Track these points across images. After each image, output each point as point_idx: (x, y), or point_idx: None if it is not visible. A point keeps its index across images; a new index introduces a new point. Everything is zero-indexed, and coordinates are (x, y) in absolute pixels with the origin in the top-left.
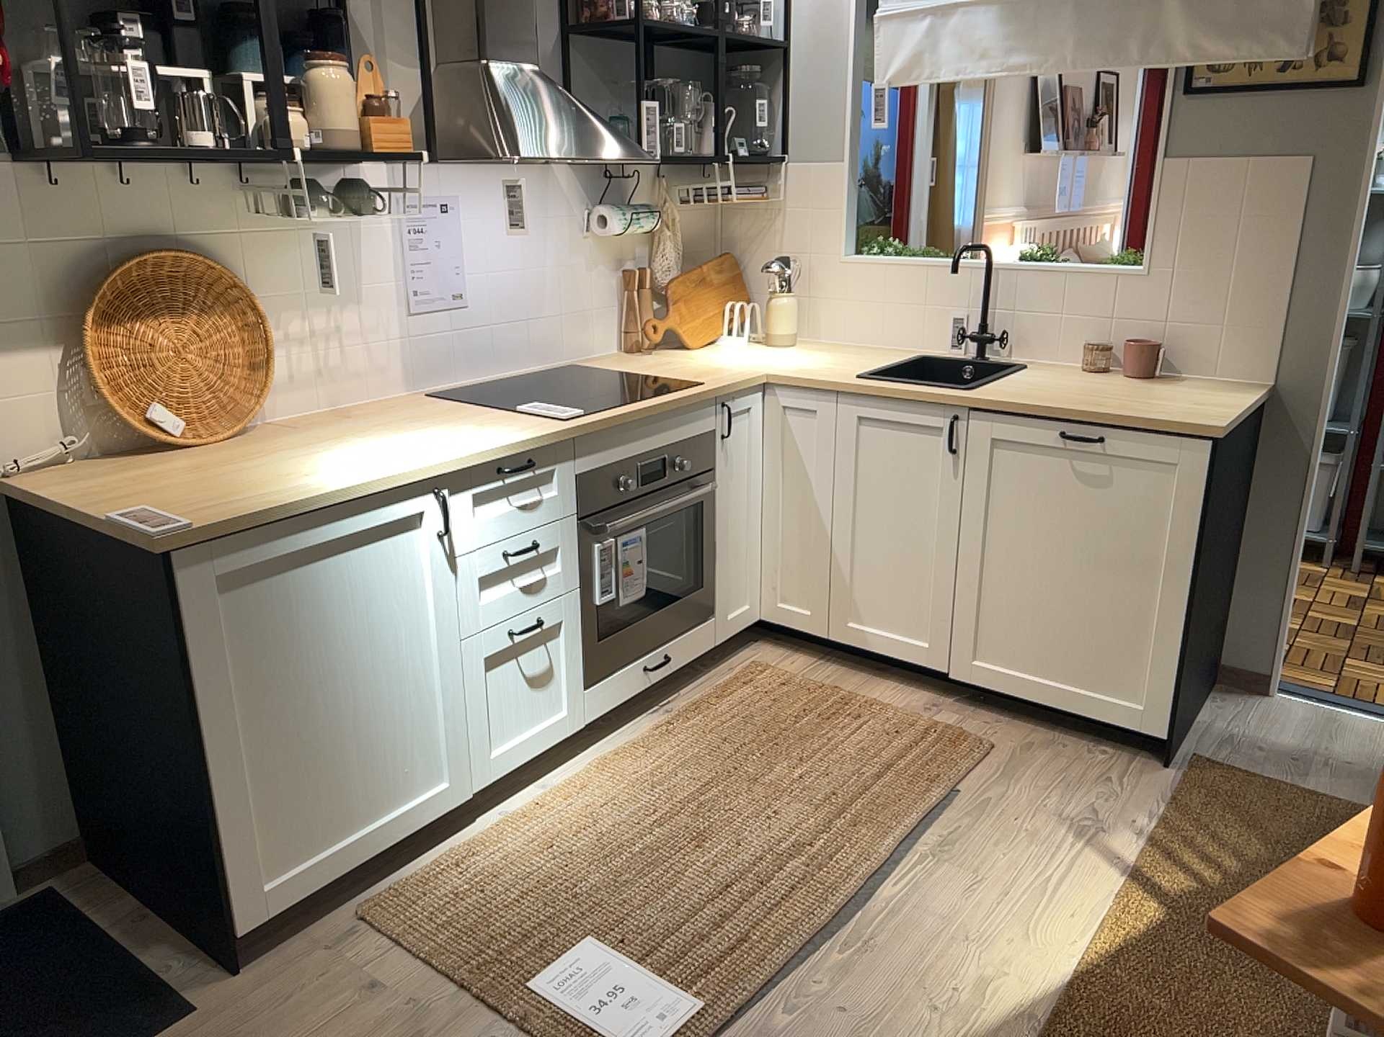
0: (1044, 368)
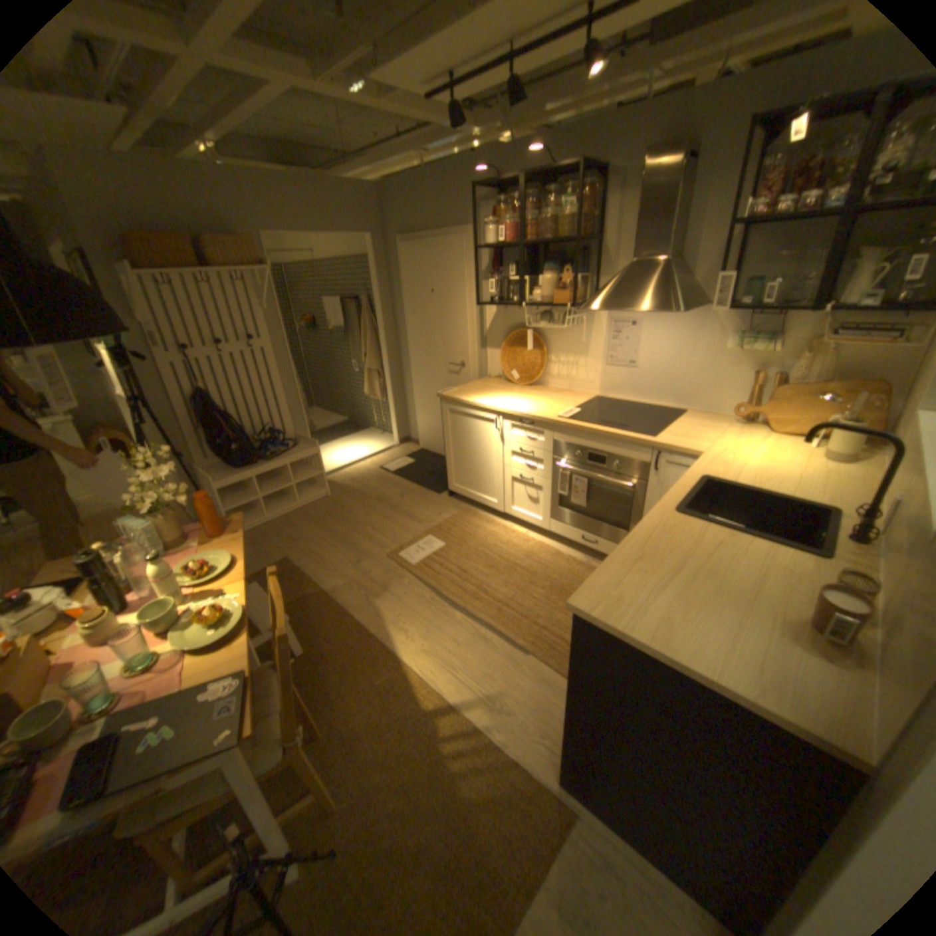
0: (831, 571)
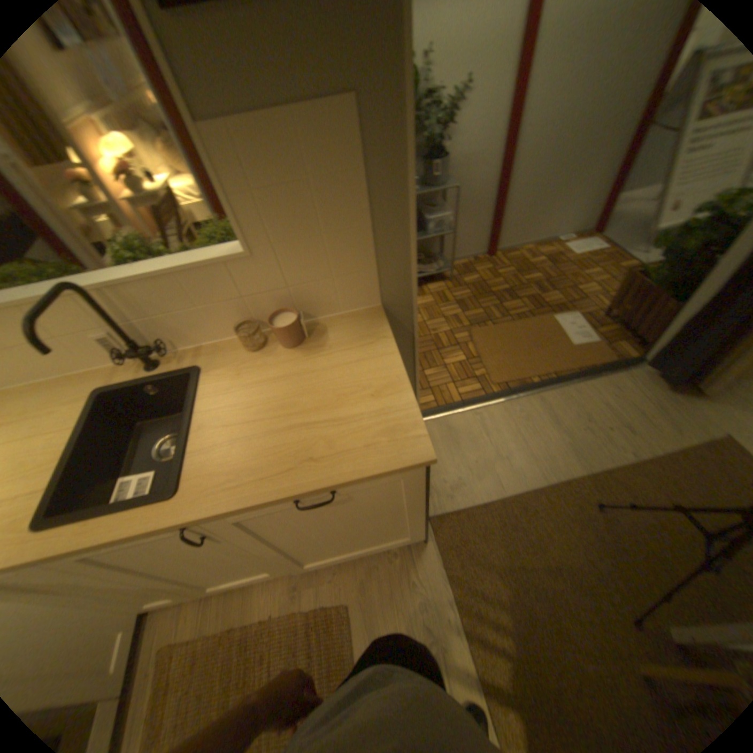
0: (212, 364)
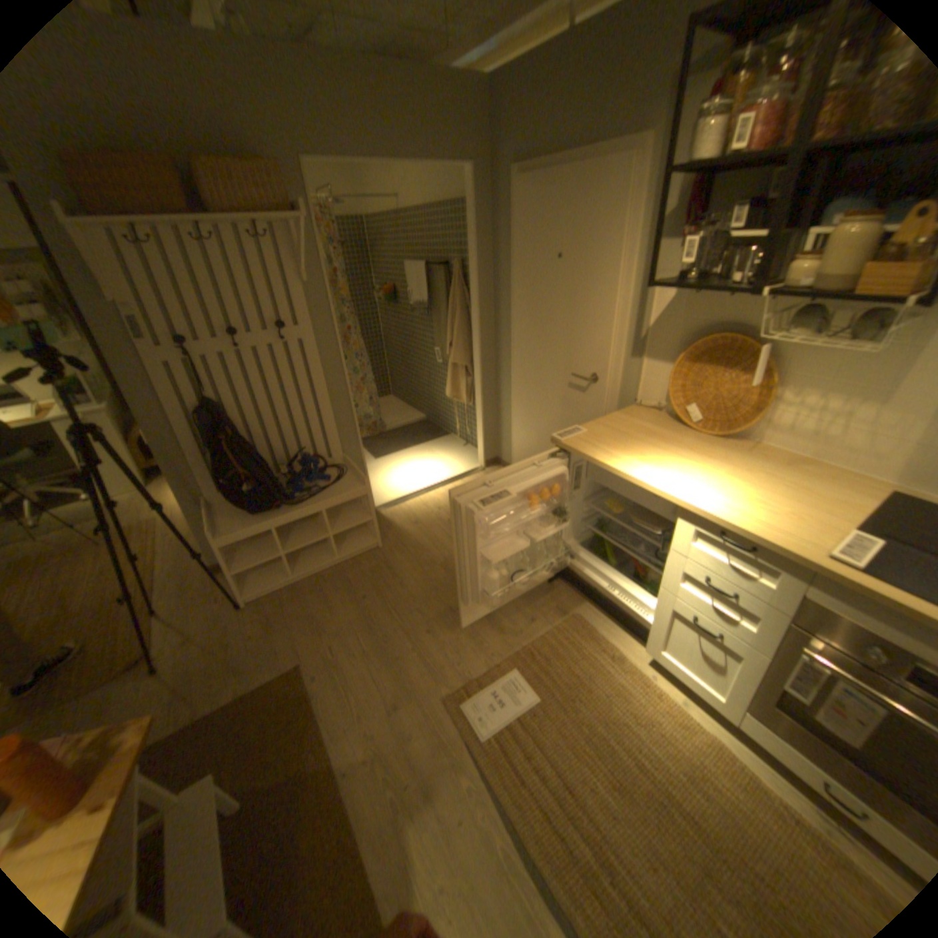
0: None
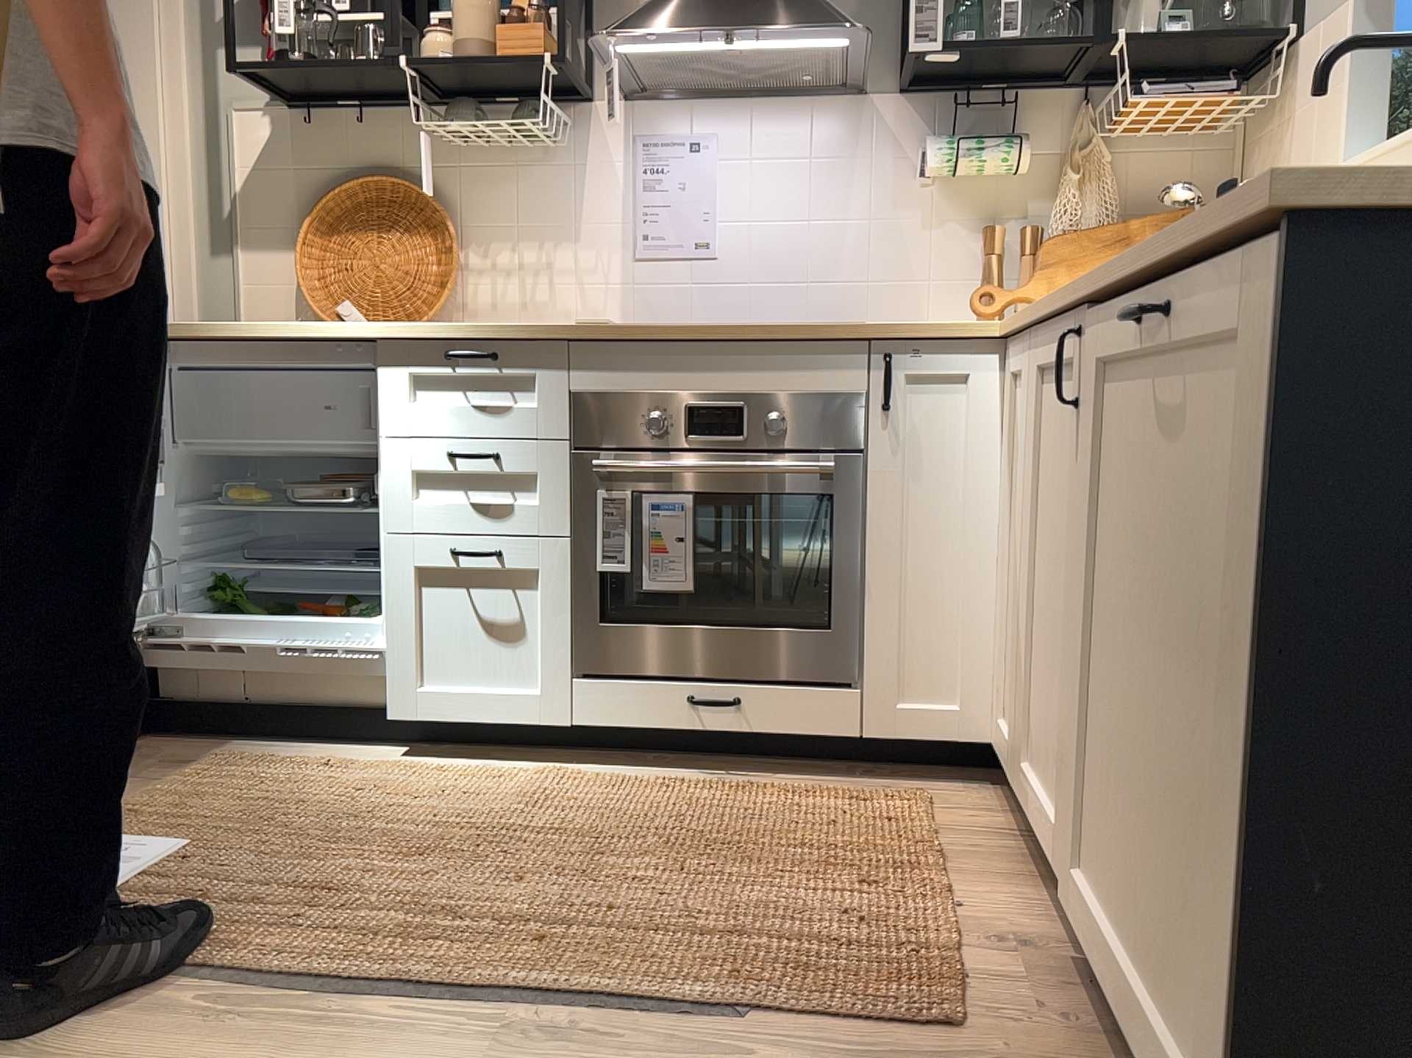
0: None
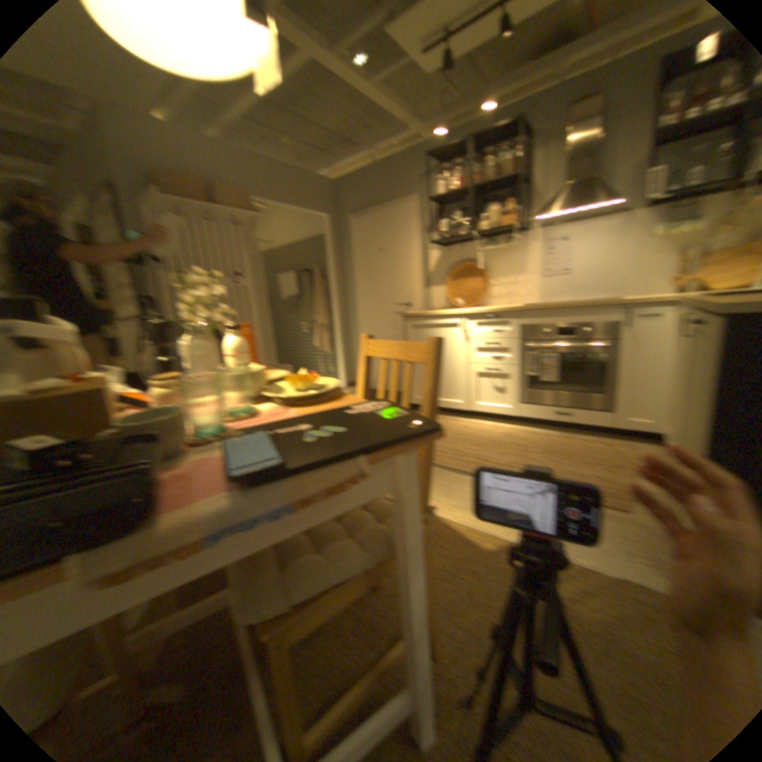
0: None
